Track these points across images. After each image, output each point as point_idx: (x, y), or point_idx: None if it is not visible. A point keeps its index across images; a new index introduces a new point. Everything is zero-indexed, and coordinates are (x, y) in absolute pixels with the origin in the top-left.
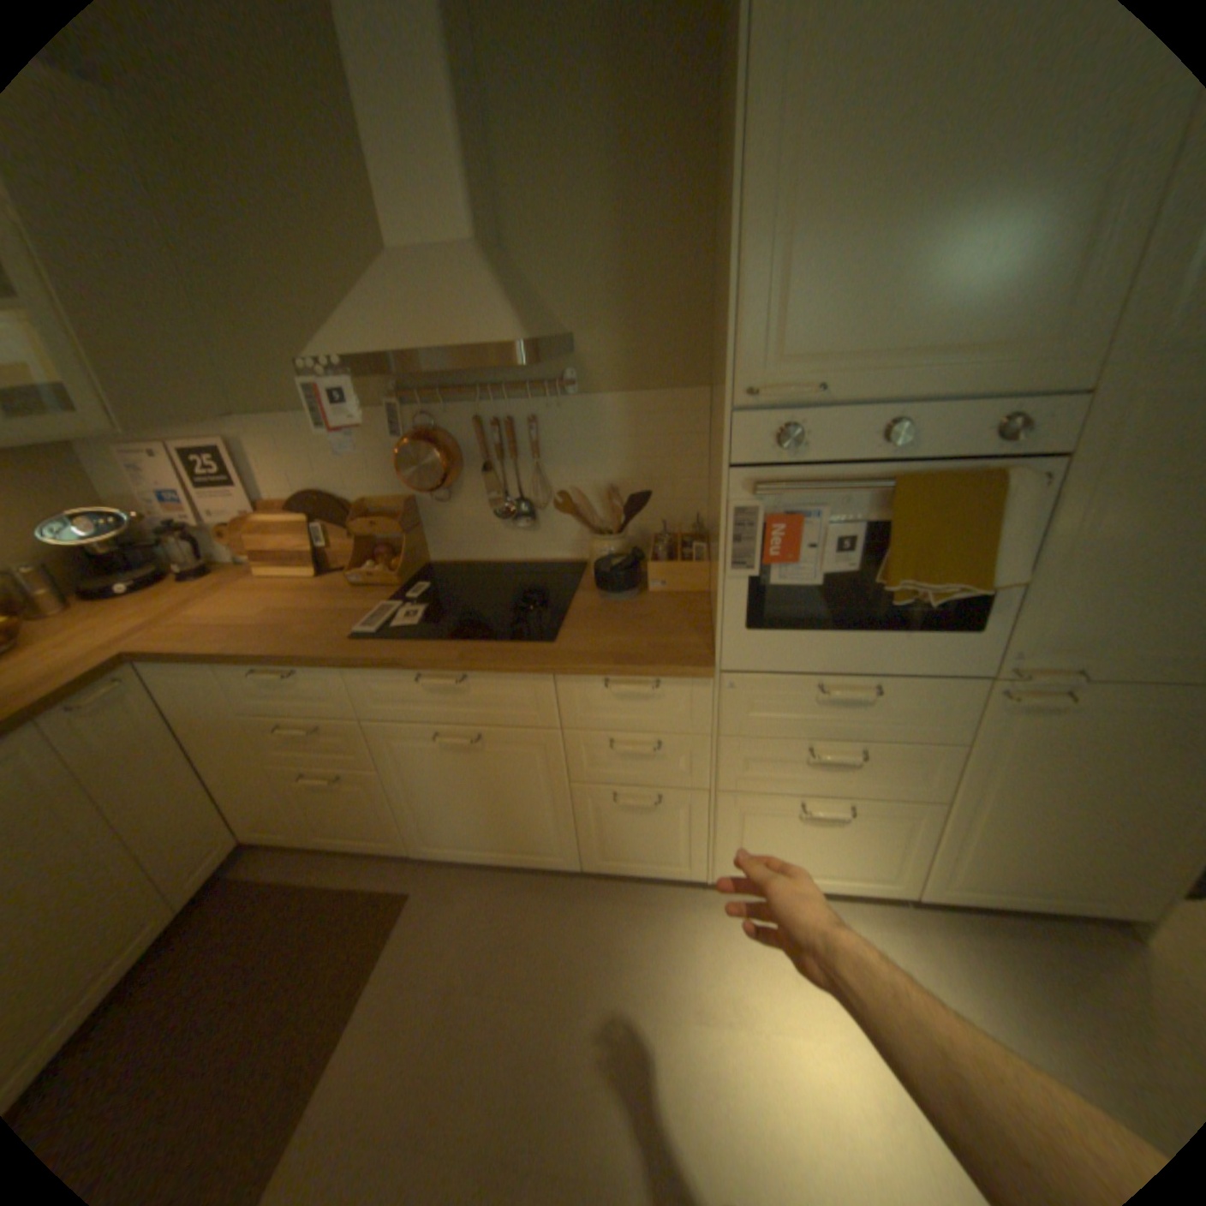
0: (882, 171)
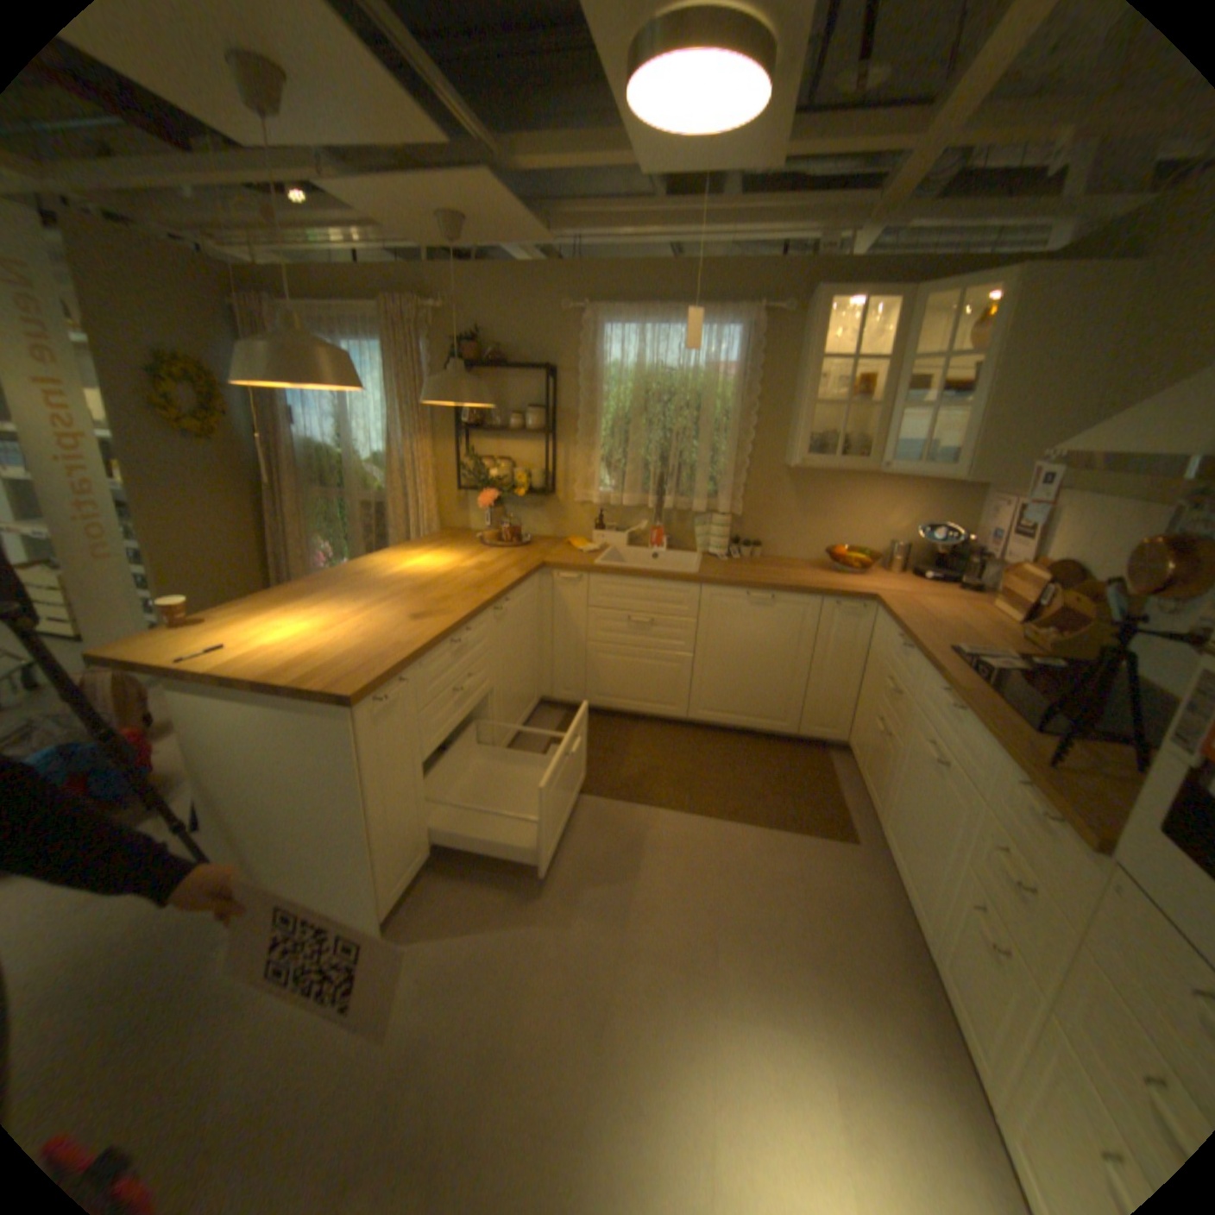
0: None
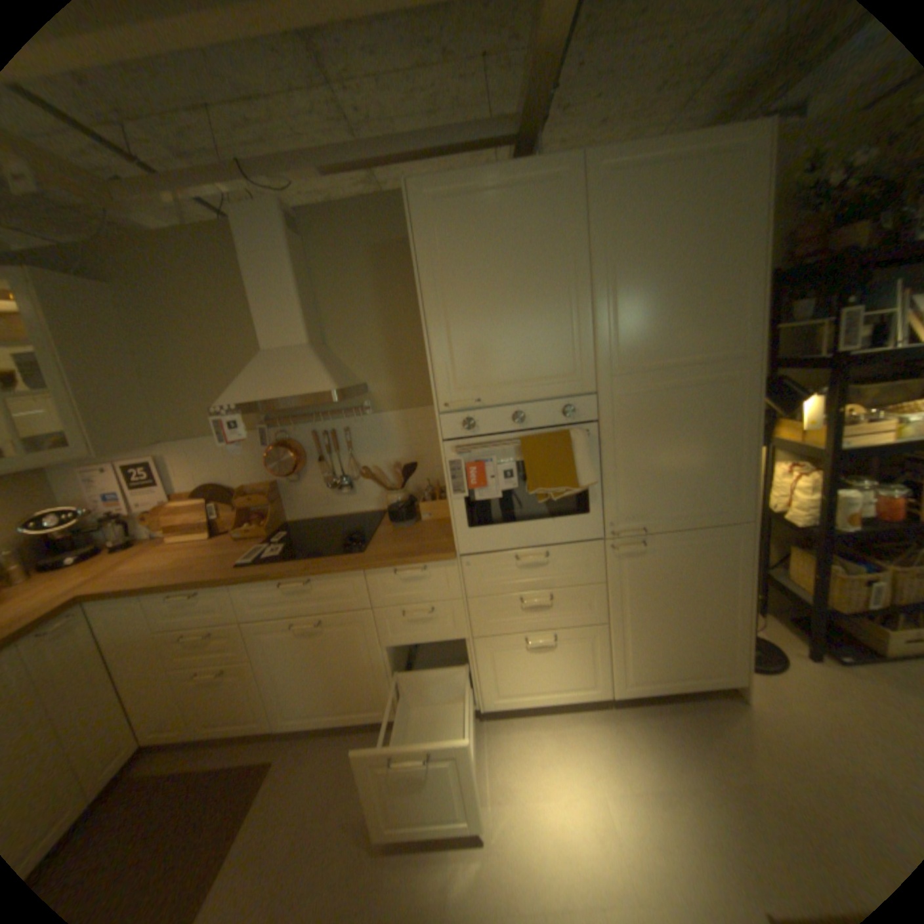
0: (482, 315)
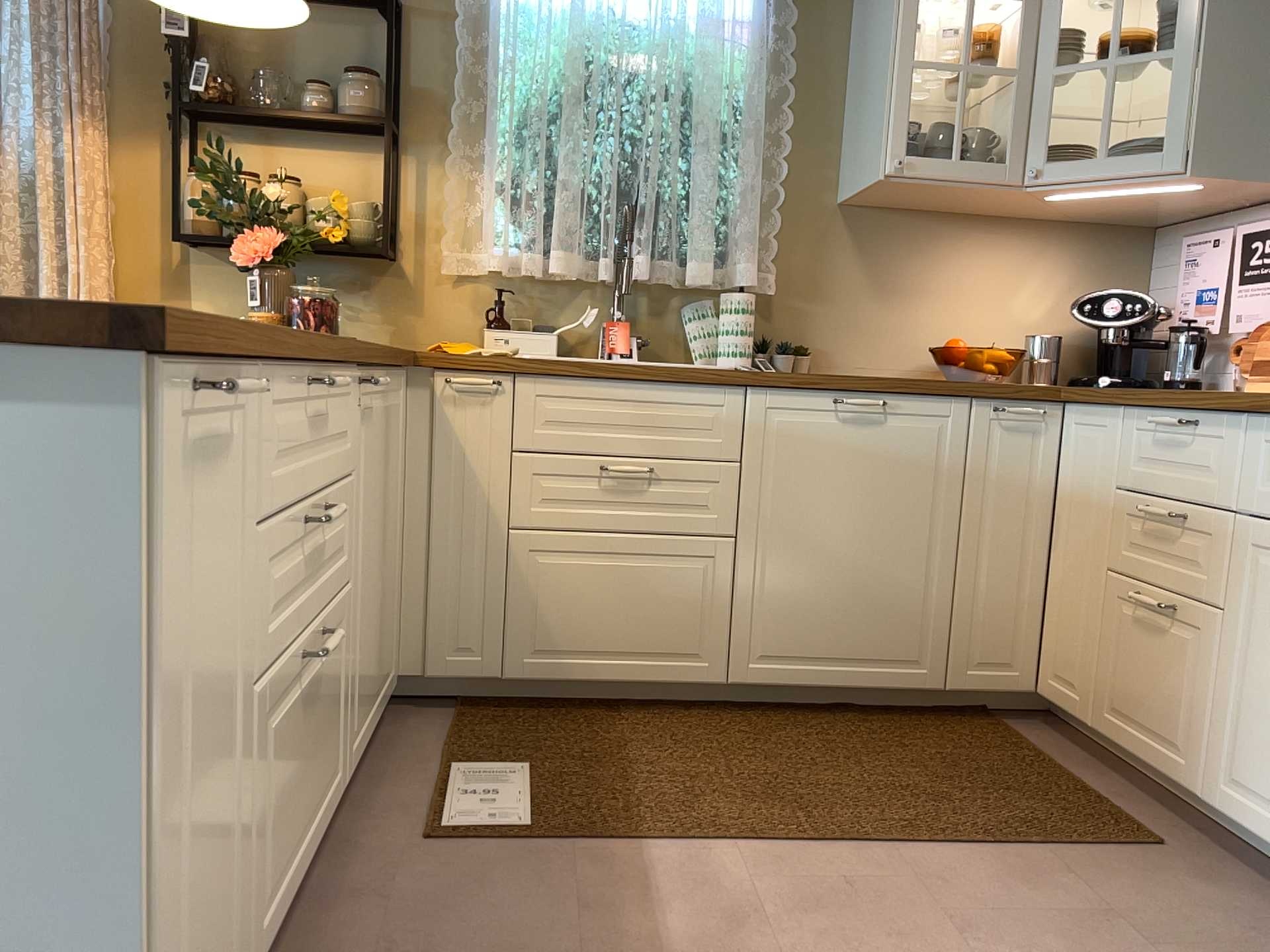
0: None
